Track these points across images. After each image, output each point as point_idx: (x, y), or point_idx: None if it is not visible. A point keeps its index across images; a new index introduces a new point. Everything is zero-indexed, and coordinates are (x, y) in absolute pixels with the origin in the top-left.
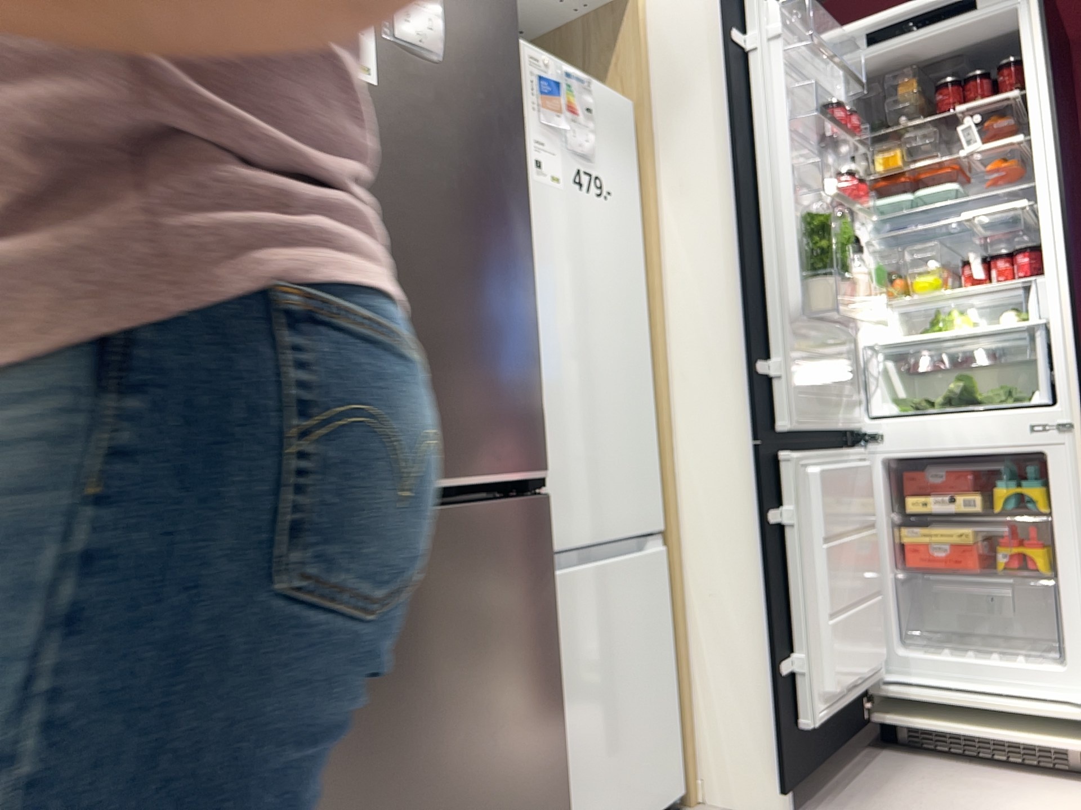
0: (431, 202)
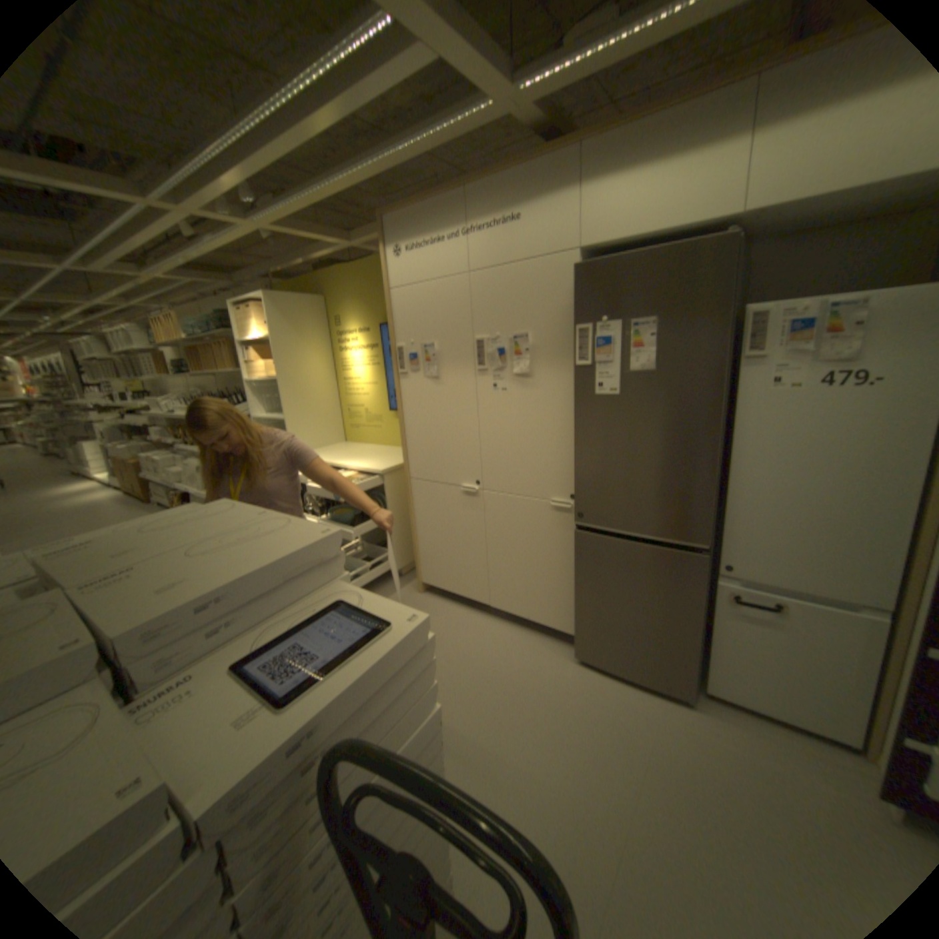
0: (644, 433)
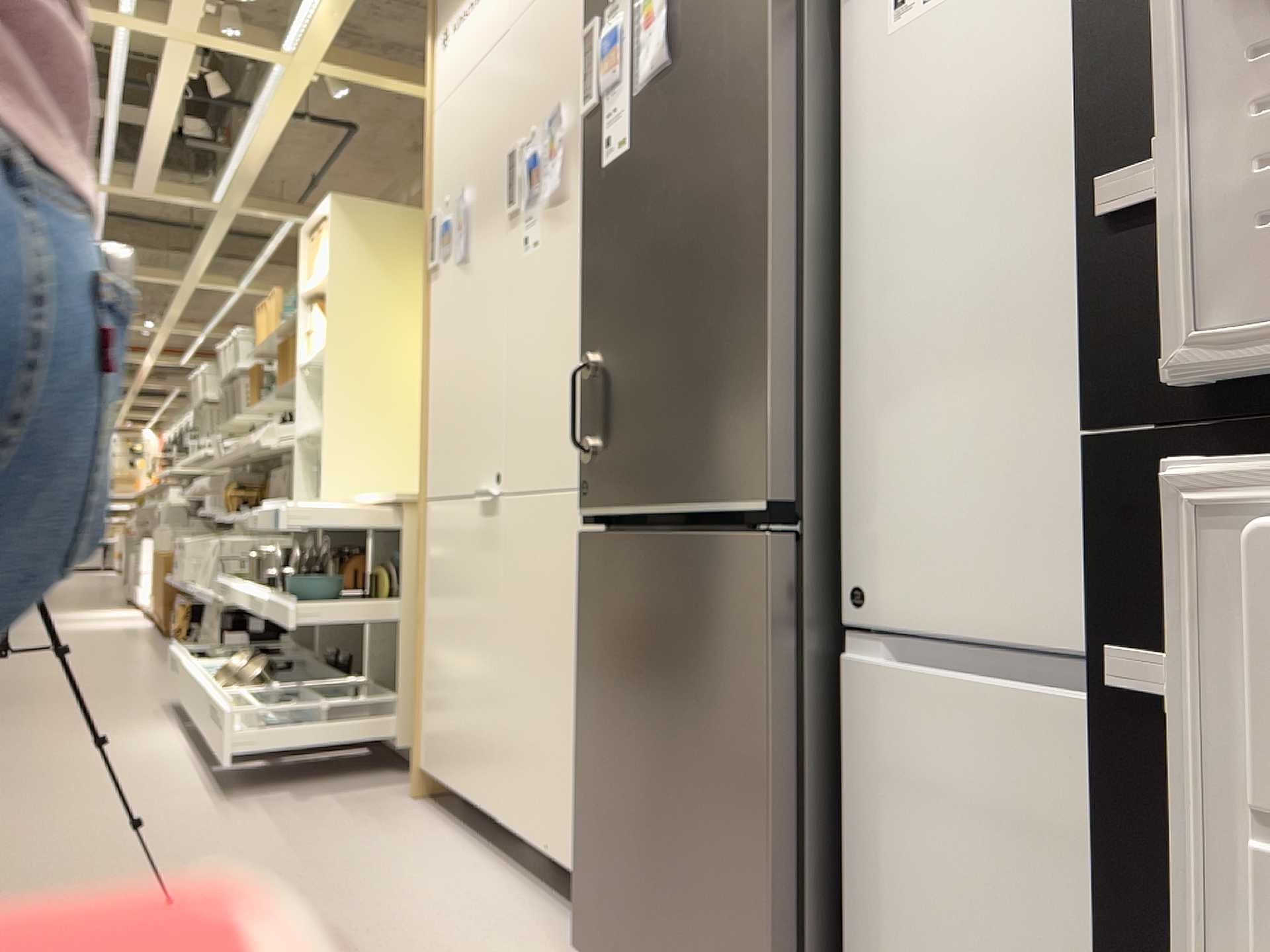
0: (662, 223)
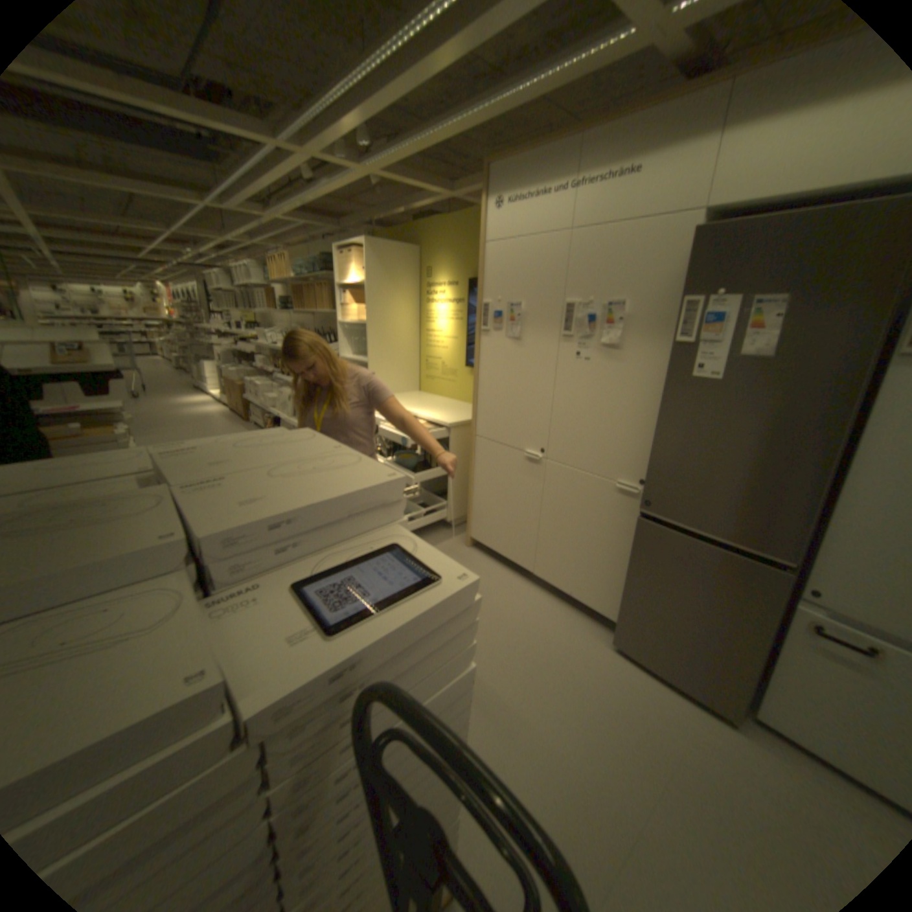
0: (744, 427)
